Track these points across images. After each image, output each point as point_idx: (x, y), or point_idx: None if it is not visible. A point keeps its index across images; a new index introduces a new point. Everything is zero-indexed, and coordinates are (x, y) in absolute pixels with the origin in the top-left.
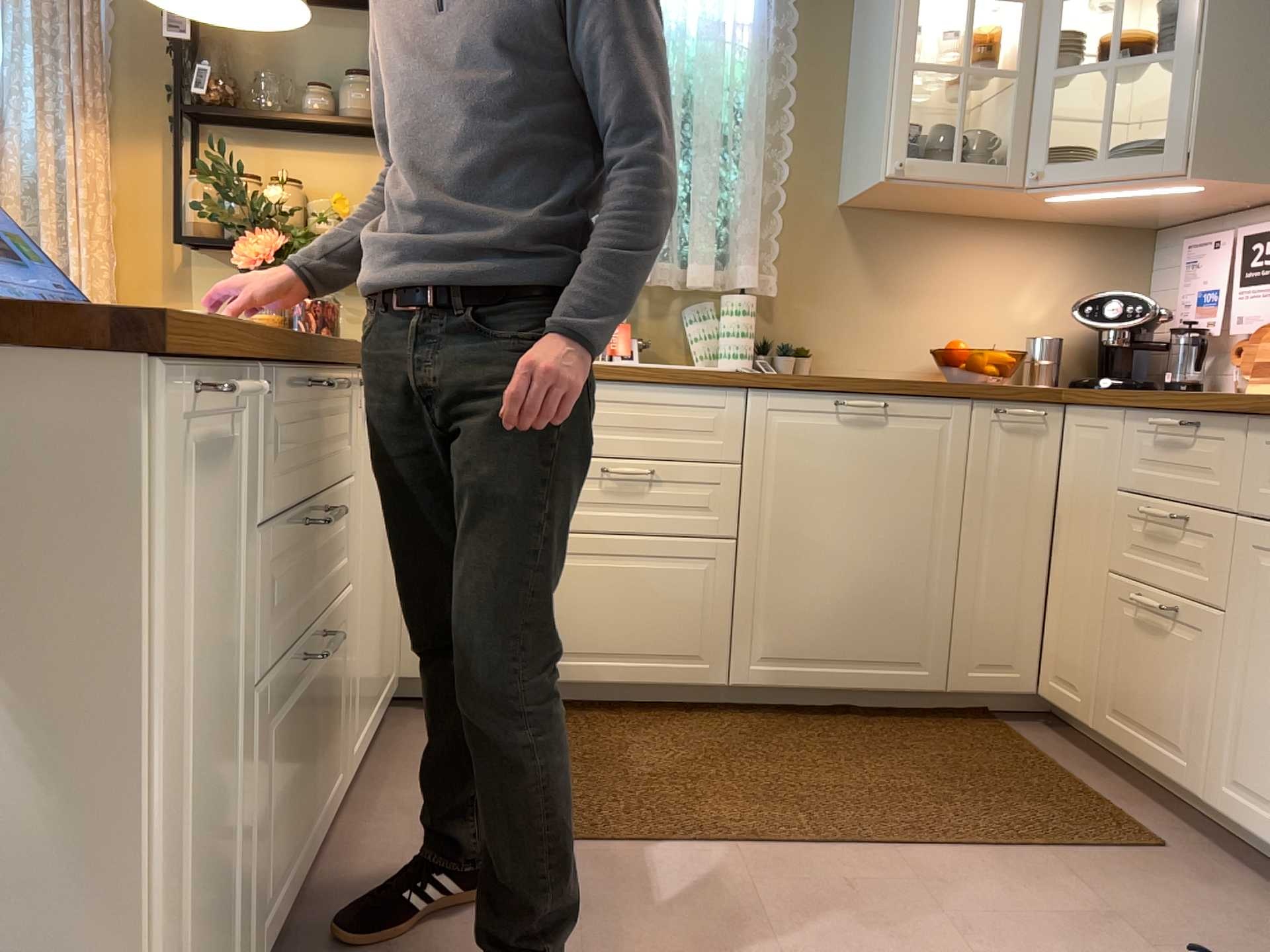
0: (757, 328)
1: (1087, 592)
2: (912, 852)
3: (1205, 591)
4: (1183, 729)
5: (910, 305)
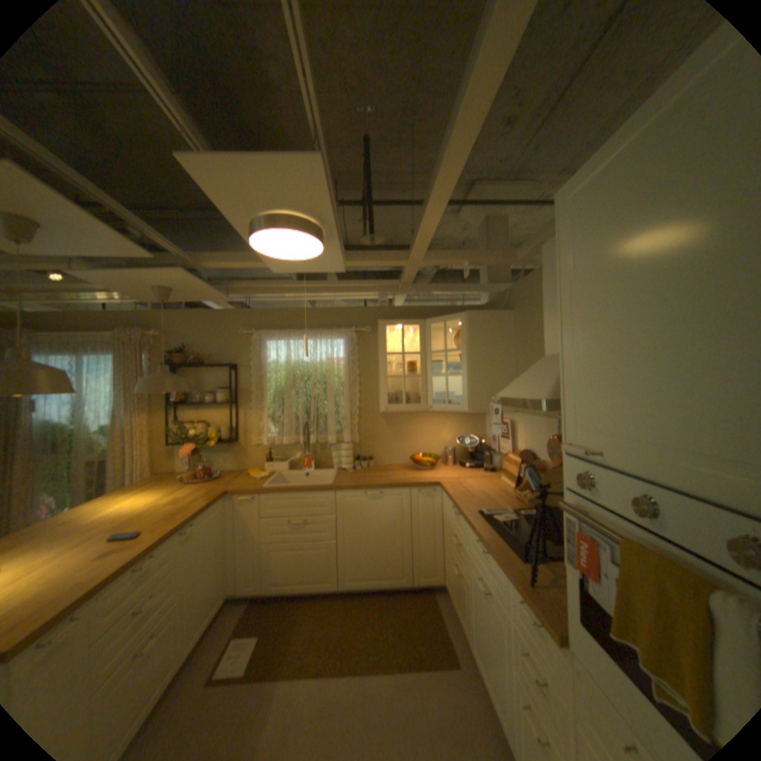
0: (355, 451)
1: (449, 556)
2: (369, 678)
3: (466, 574)
4: (467, 621)
5: (405, 439)
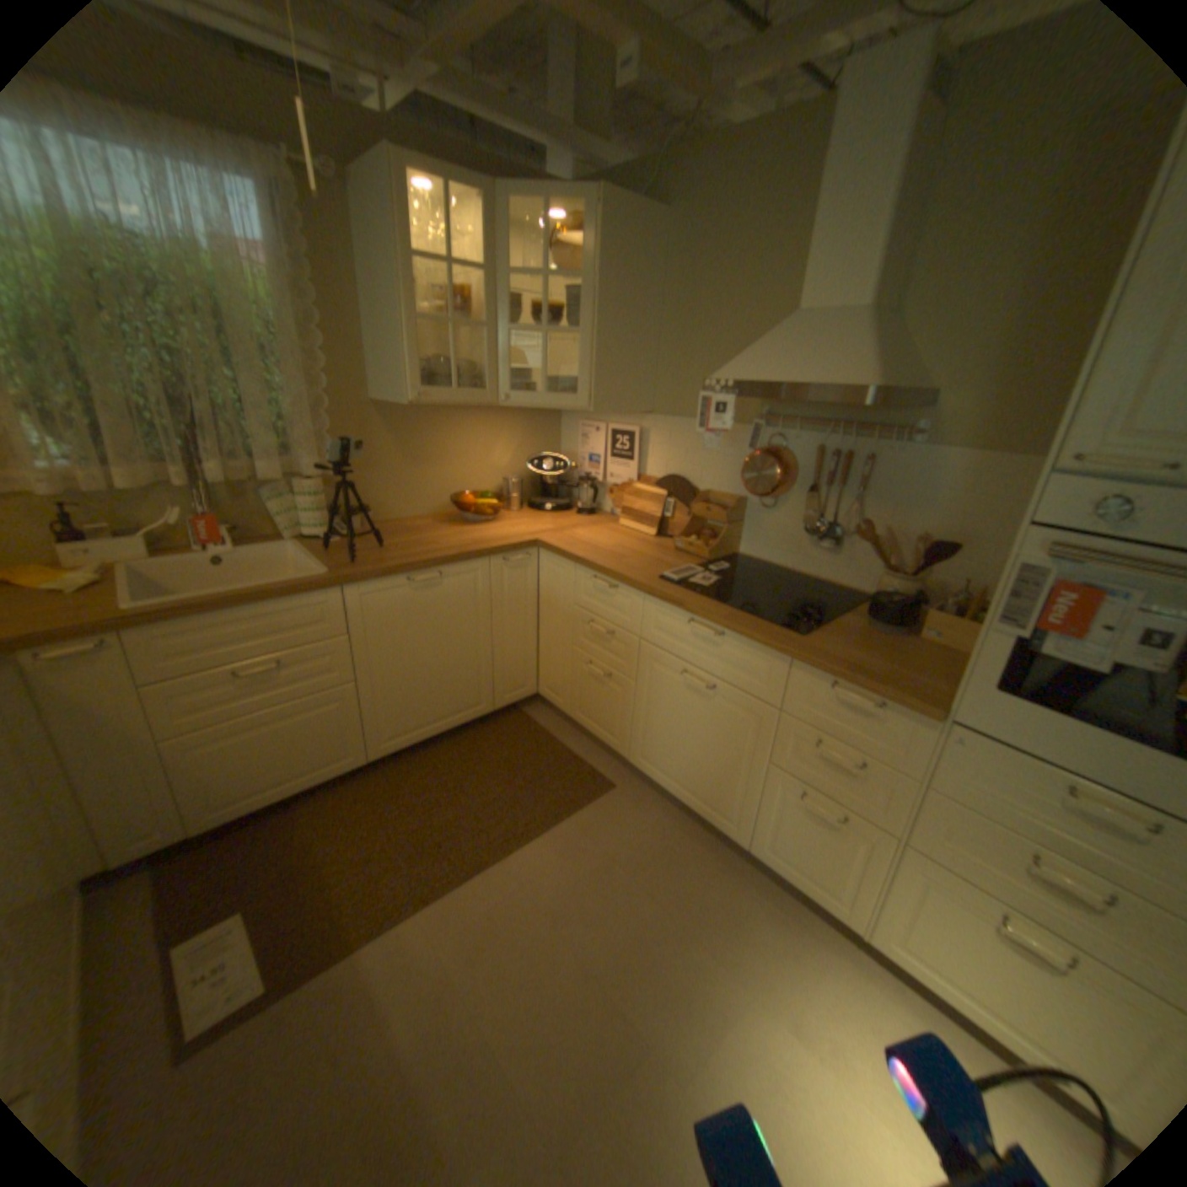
0: (323, 498)
1: (560, 651)
2: (510, 859)
3: (623, 669)
4: (616, 727)
5: (429, 467)
